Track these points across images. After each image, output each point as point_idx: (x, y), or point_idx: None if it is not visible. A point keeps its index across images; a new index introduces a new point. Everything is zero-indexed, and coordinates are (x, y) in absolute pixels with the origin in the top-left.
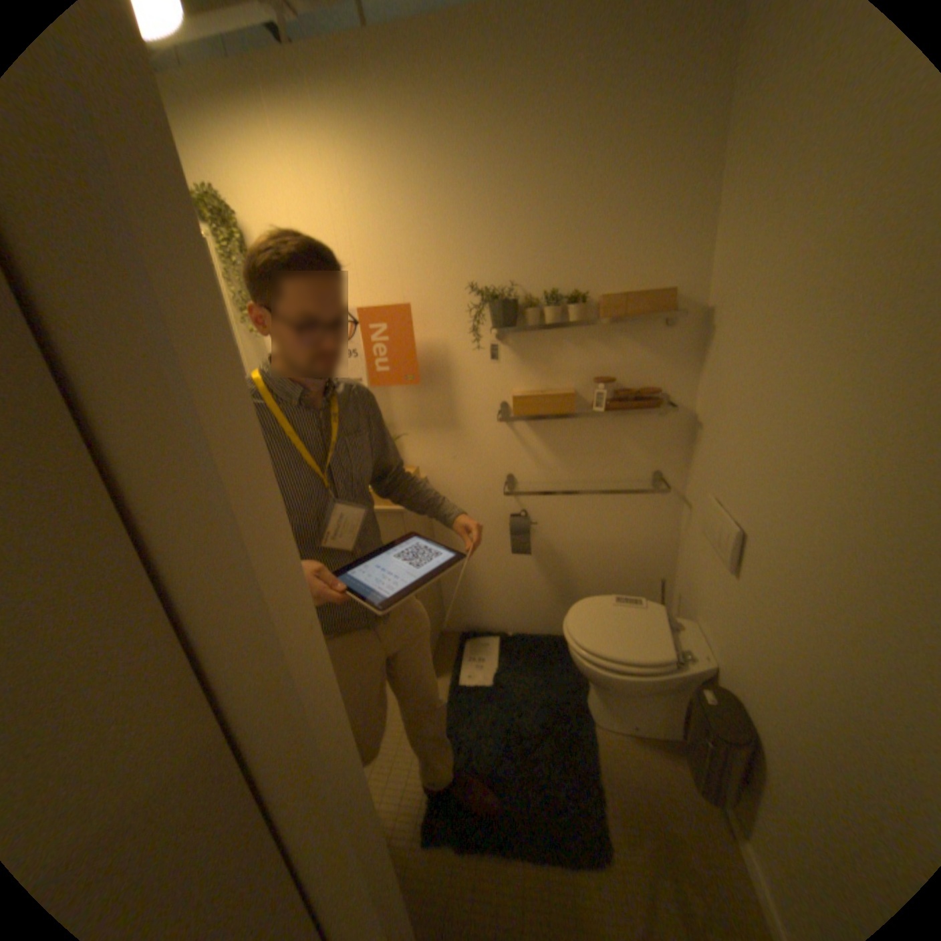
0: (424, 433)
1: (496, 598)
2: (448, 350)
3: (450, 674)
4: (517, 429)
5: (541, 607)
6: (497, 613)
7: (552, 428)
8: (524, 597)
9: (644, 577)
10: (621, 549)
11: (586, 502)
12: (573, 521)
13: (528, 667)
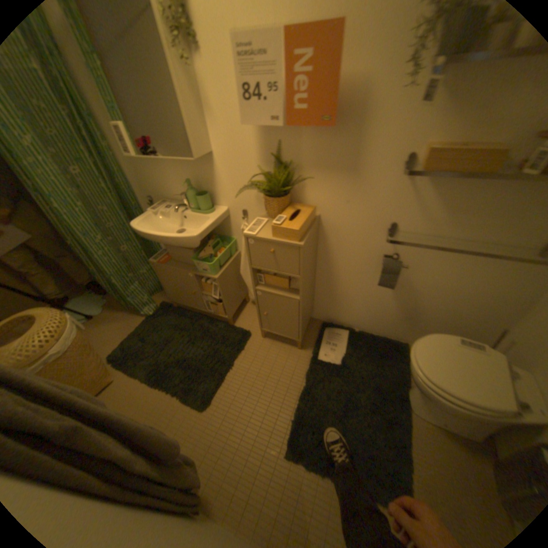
0: (324, 175)
1: (352, 306)
2: (368, 85)
3: (312, 348)
4: (416, 181)
5: (385, 319)
6: (350, 315)
7: (455, 183)
8: (374, 310)
9: (484, 319)
10: (474, 297)
11: (459, 255)
12: (439, 268)
13: (367, 357)
